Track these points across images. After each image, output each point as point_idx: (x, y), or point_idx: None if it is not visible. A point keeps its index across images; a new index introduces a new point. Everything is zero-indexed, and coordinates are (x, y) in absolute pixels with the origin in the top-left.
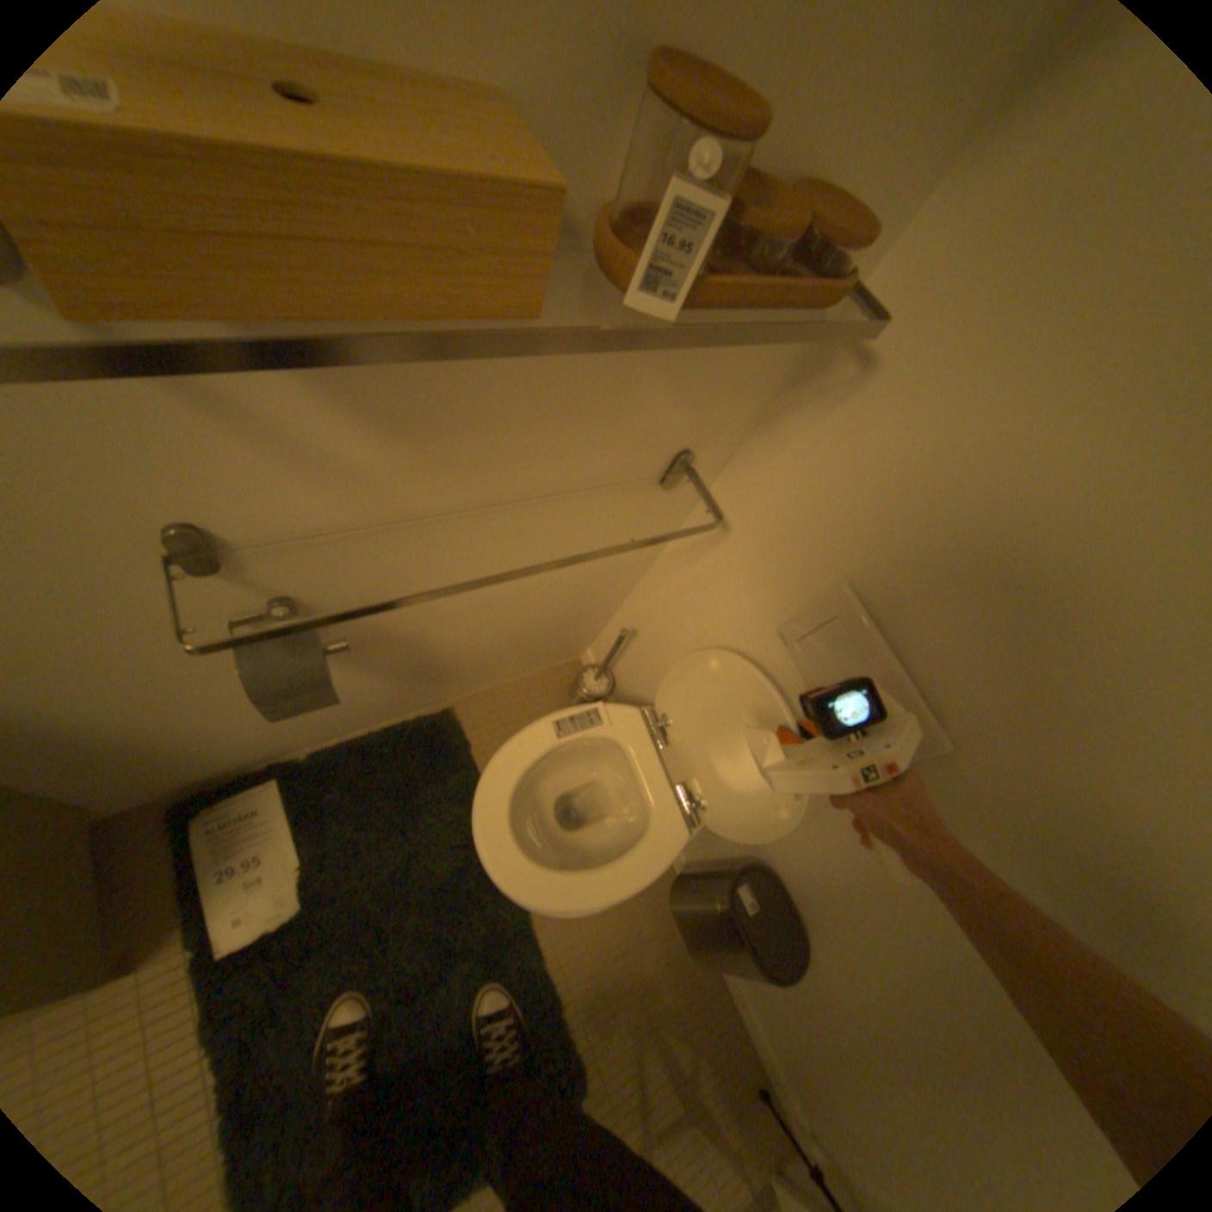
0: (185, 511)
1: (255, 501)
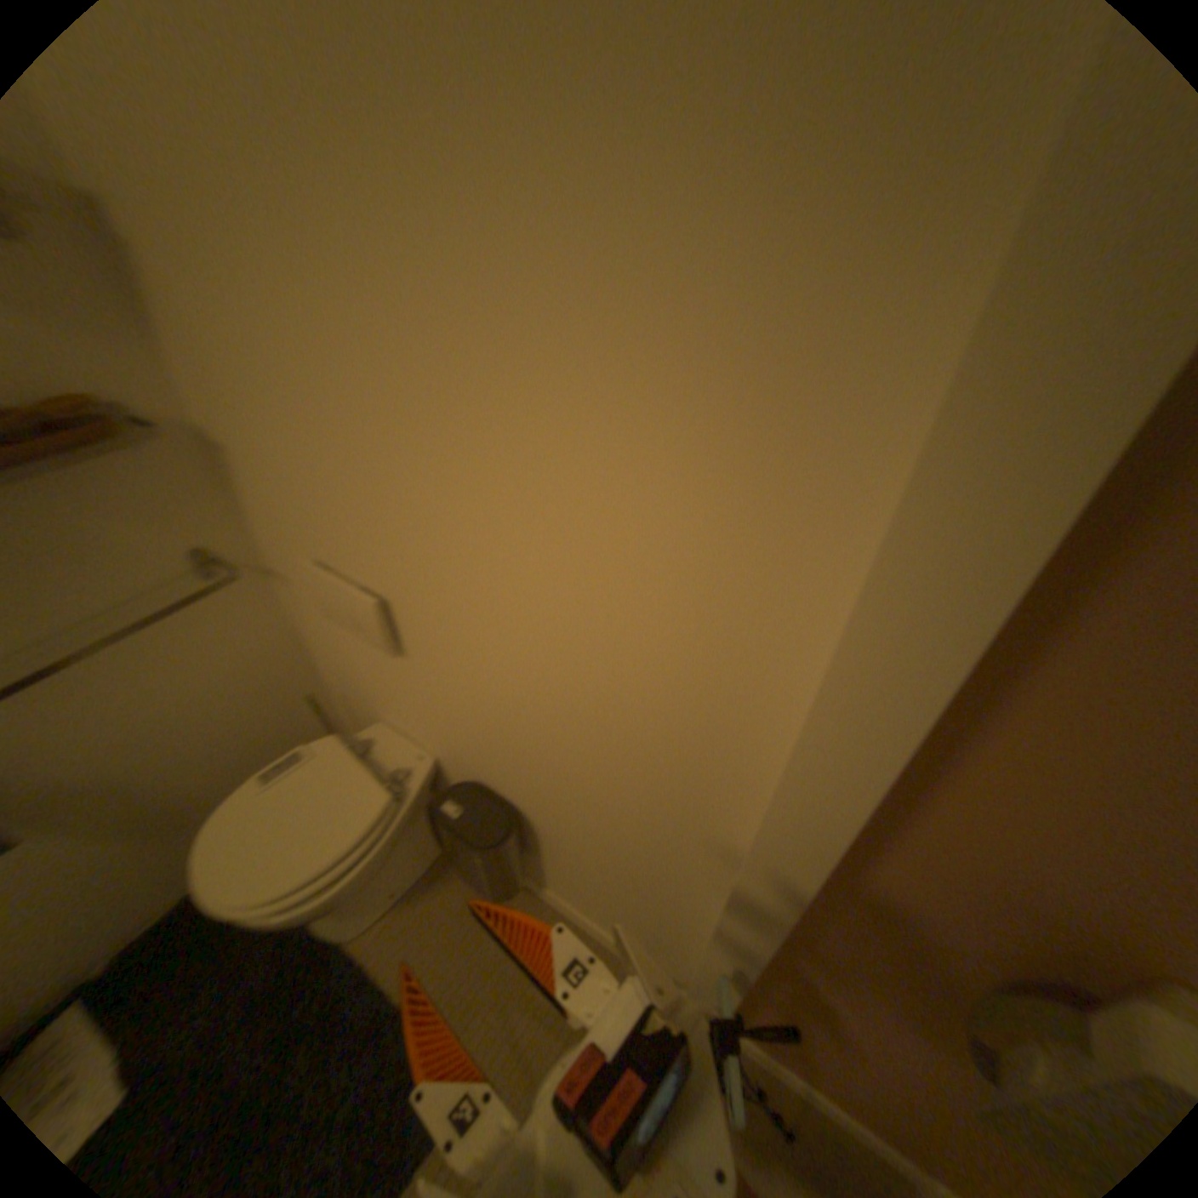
0: None
1: None
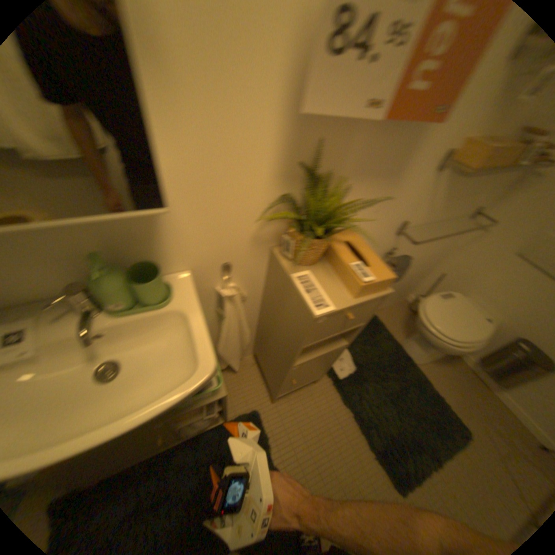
0: (409, 219)
1: (417, 218)
